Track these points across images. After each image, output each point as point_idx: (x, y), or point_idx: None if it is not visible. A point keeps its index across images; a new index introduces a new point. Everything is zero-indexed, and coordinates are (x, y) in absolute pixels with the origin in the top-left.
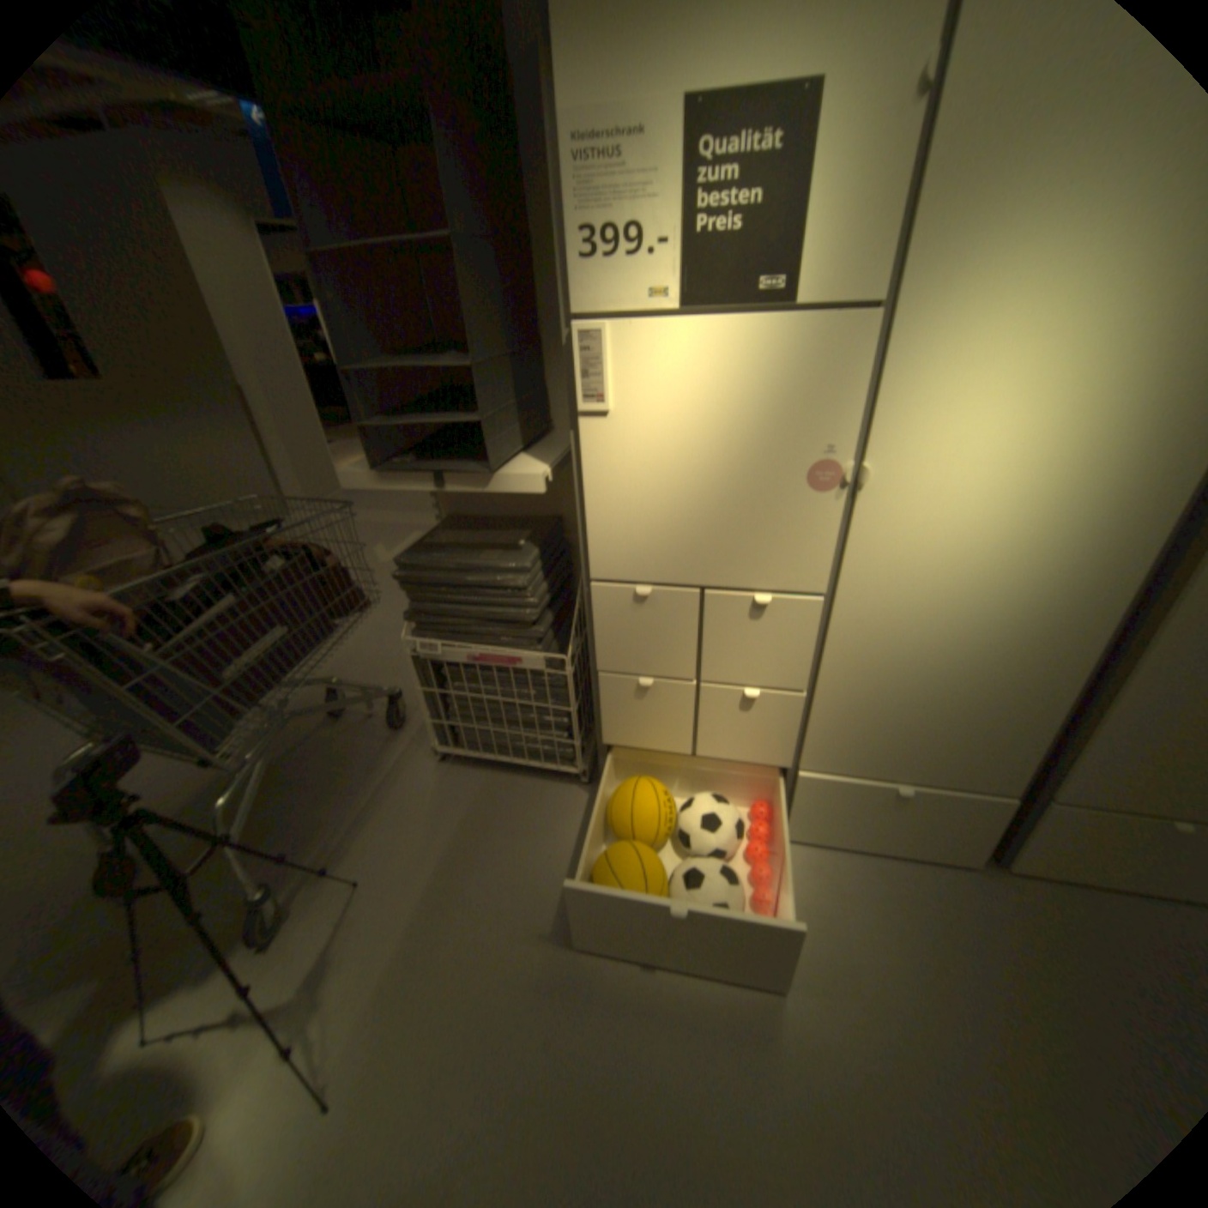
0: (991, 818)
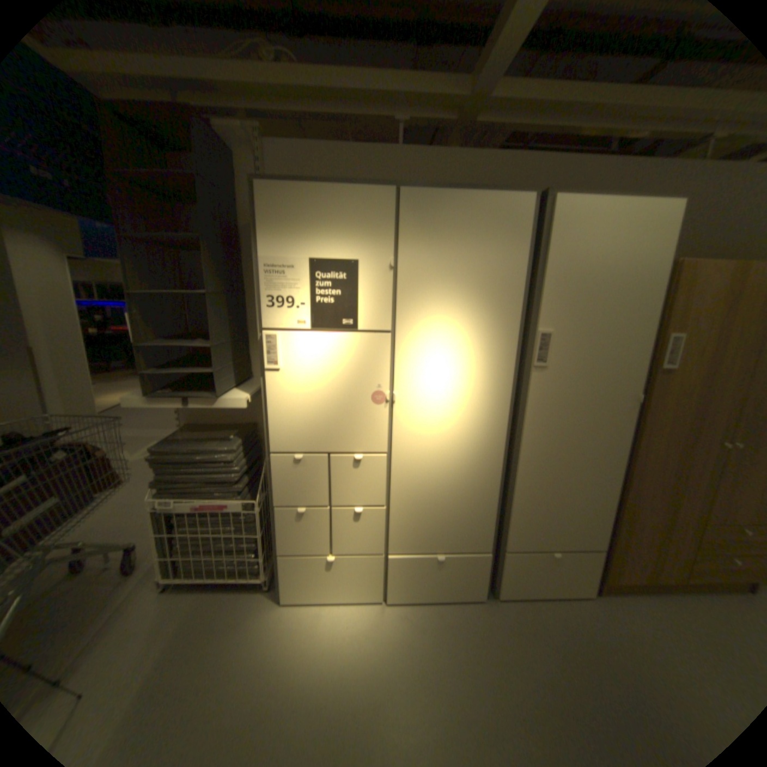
0: (482, 567)
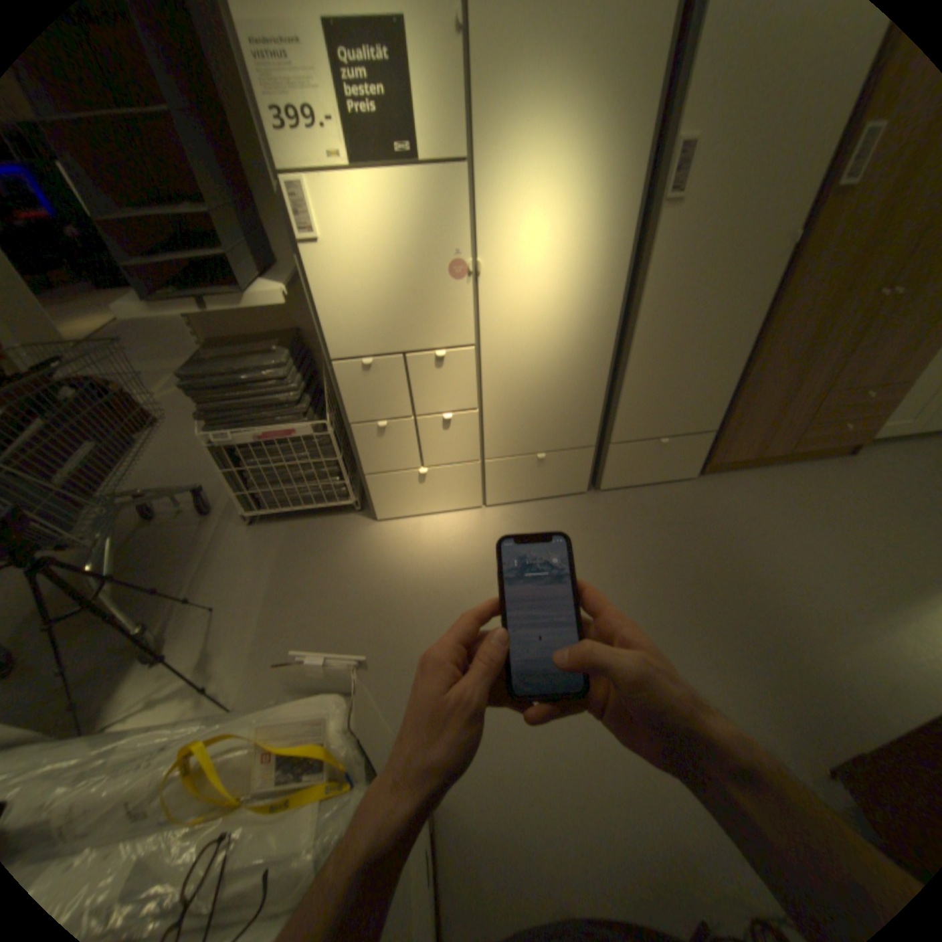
0: (584, 461)
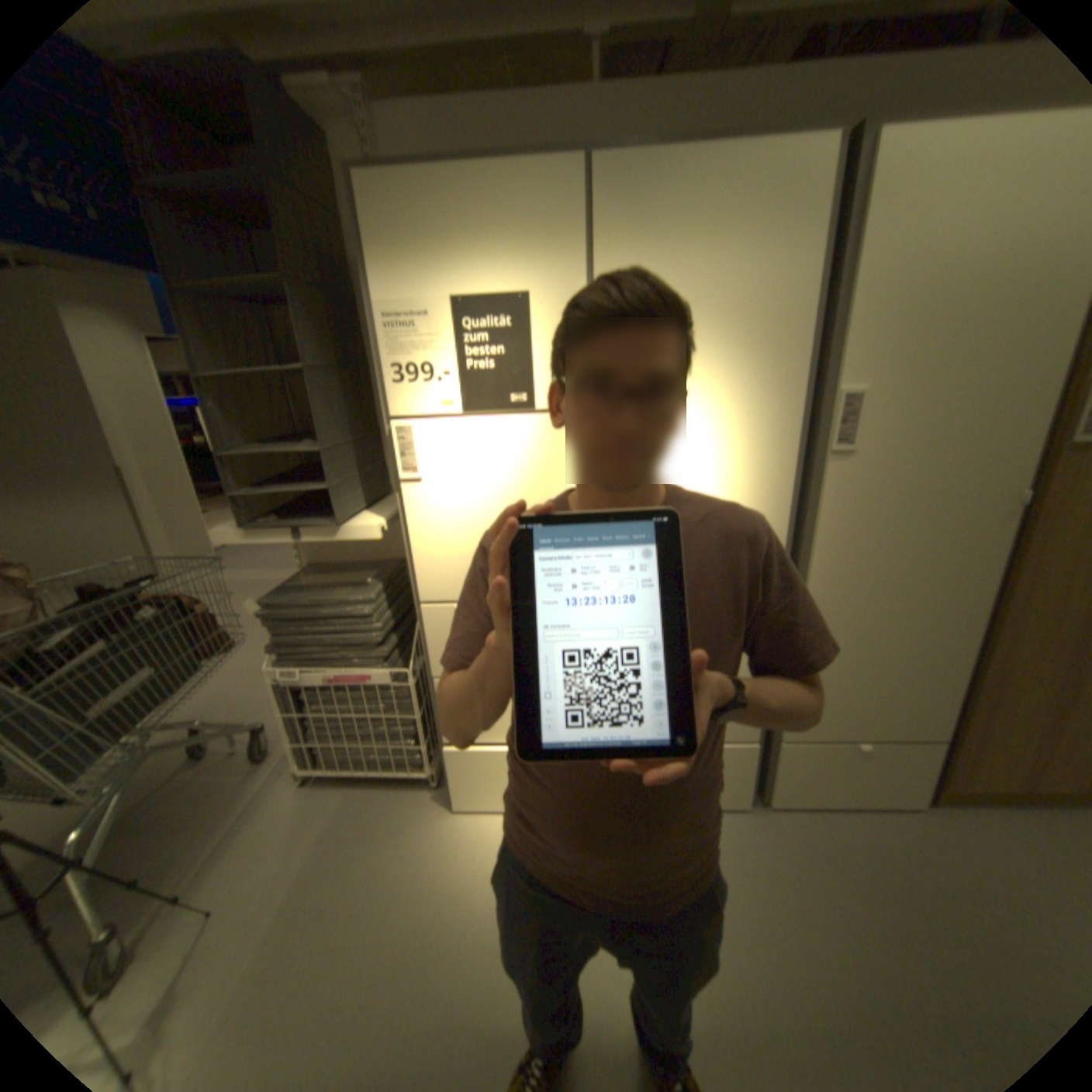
0: (743, 763)
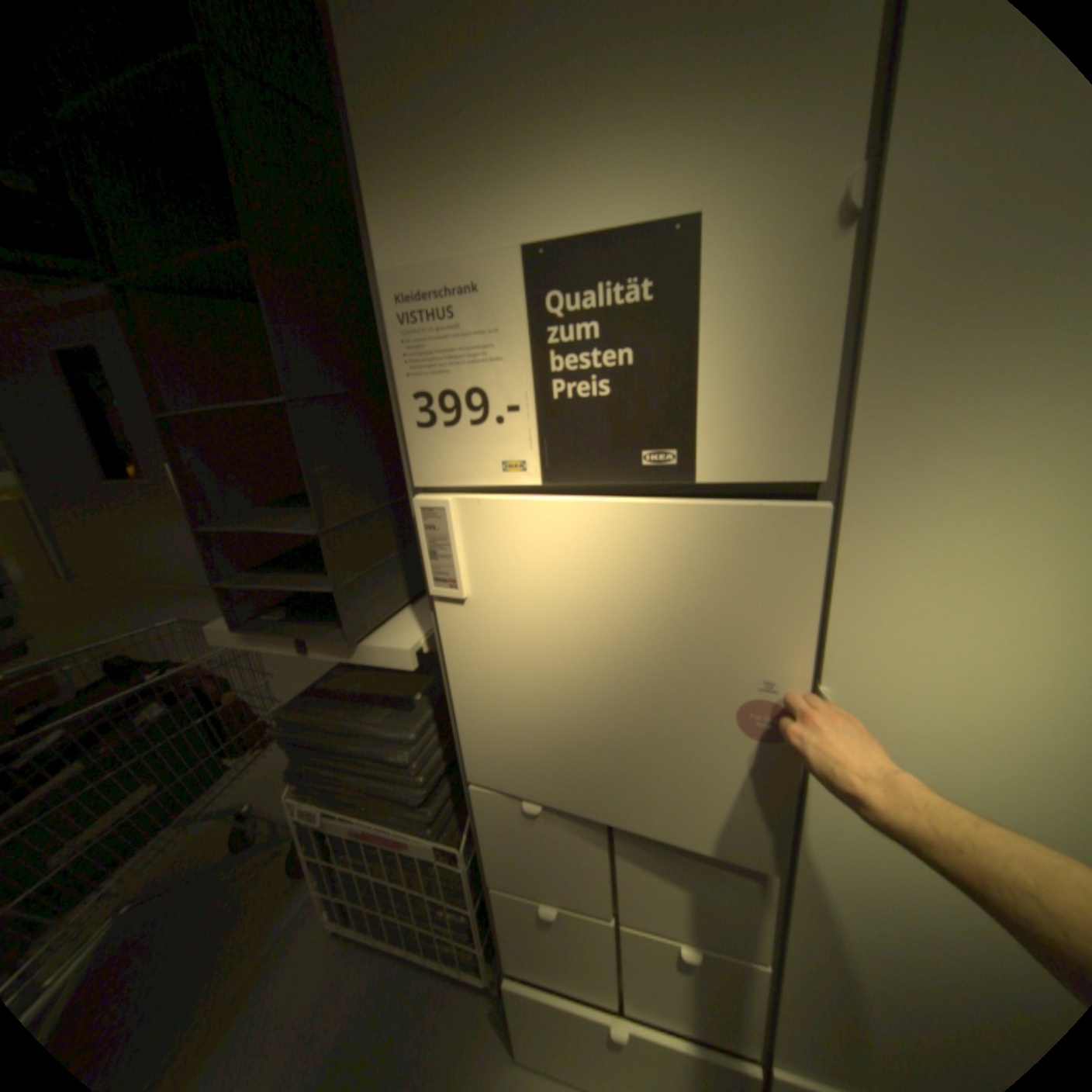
0: None
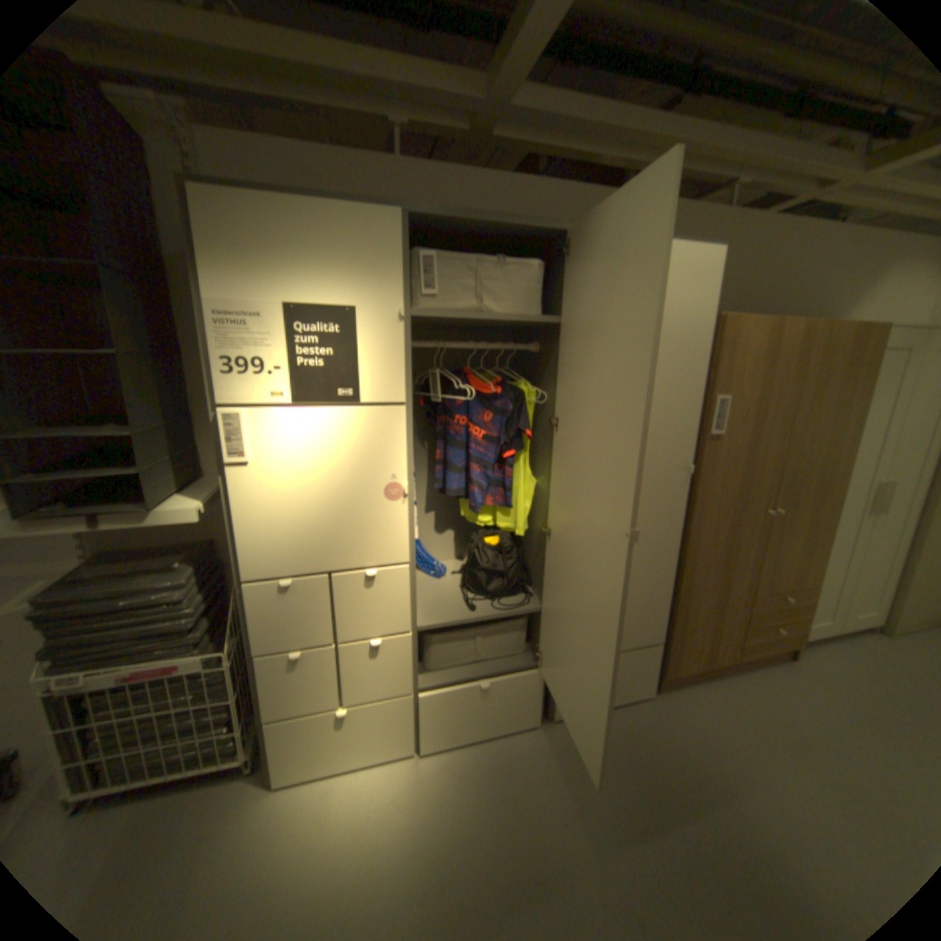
0: (532, 687)
